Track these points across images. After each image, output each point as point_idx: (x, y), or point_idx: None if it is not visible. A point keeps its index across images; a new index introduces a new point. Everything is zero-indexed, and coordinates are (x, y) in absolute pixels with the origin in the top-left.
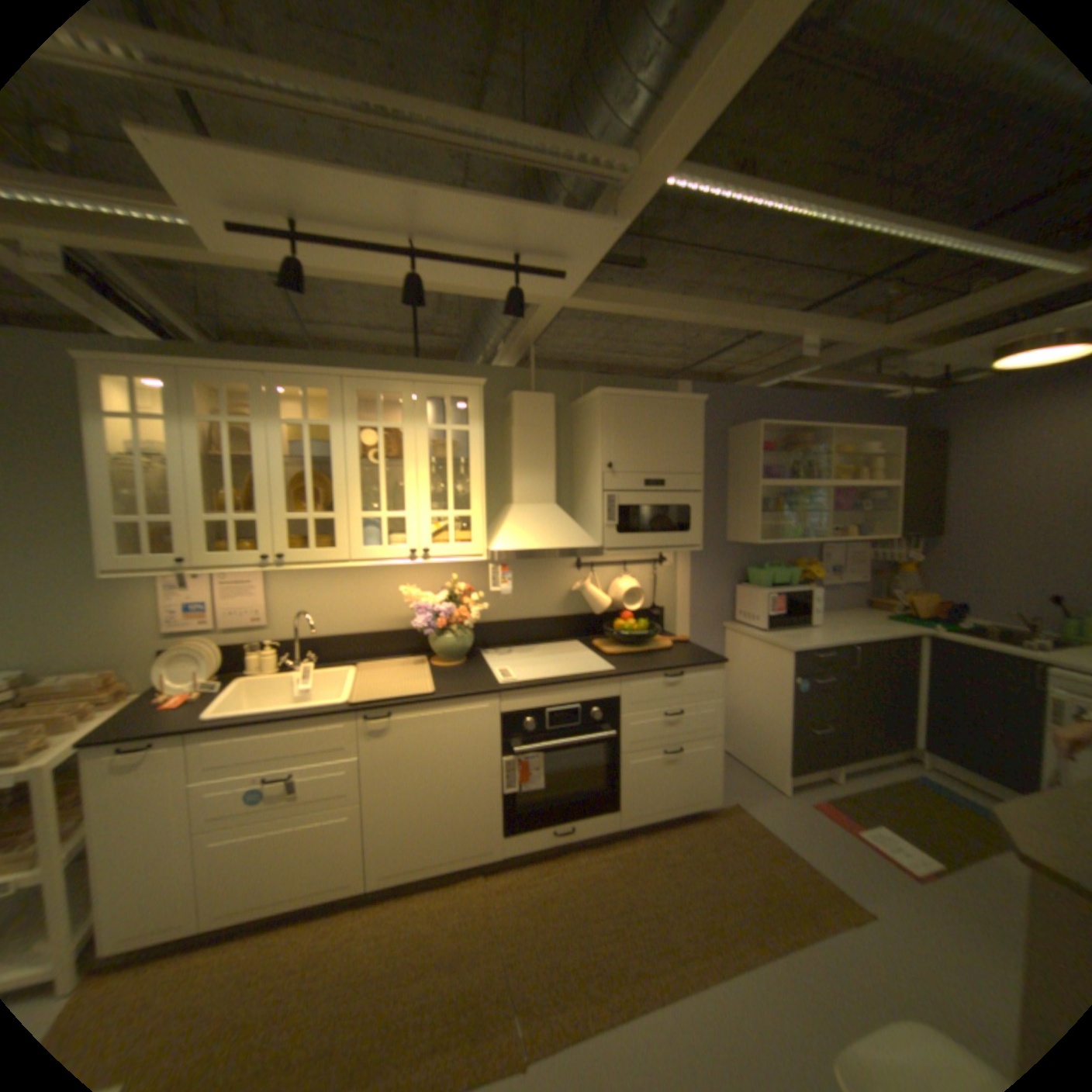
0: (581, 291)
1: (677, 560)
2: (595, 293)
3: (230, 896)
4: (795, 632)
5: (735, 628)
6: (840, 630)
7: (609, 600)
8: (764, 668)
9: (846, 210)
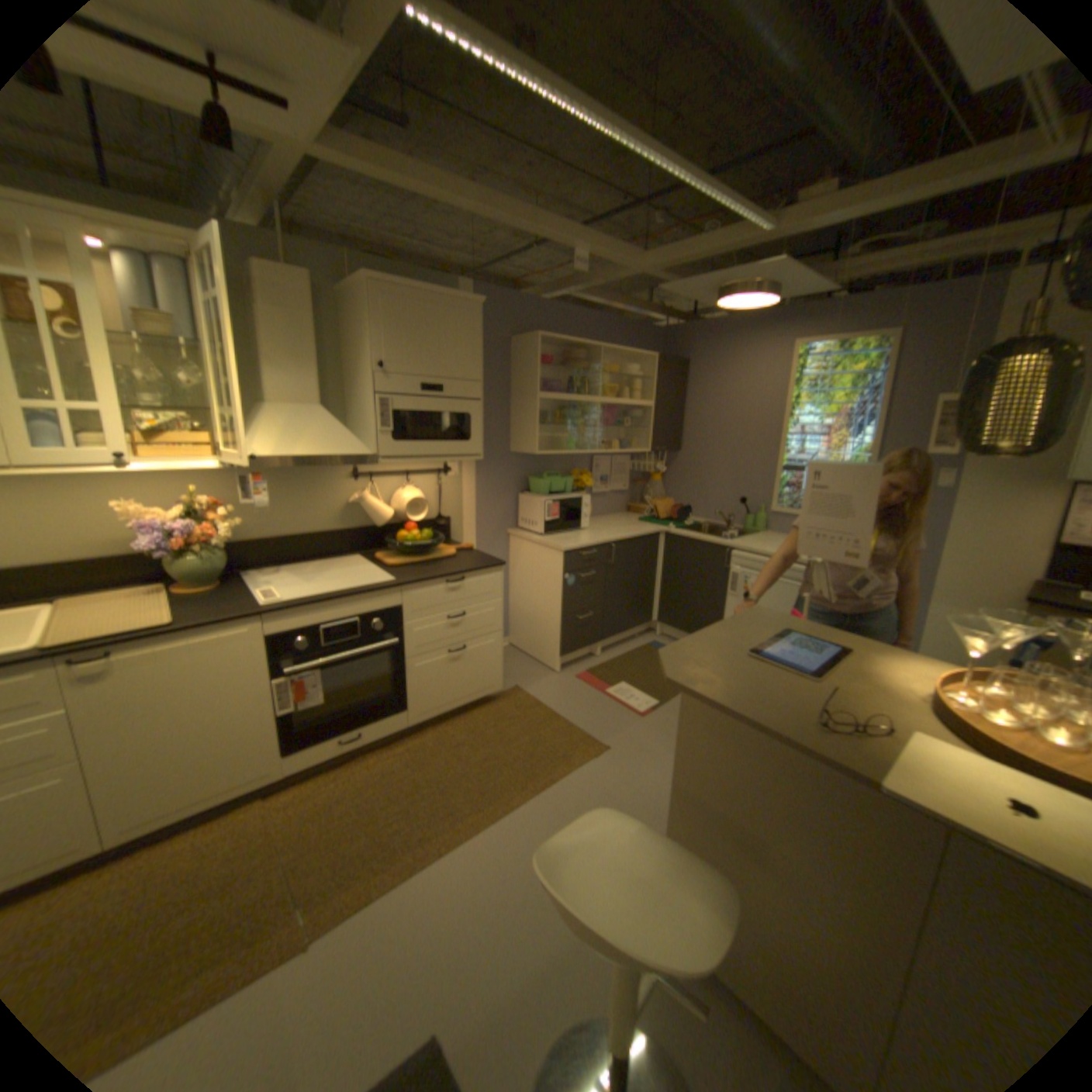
0: (325, 137)
1: (462, 470)
2: (345, 145)
3: None
4: (566, 535)
5: (517, 534)
6: (602, 531)
7: (392, 511)
8: (540, 568)
9: (596, 113)
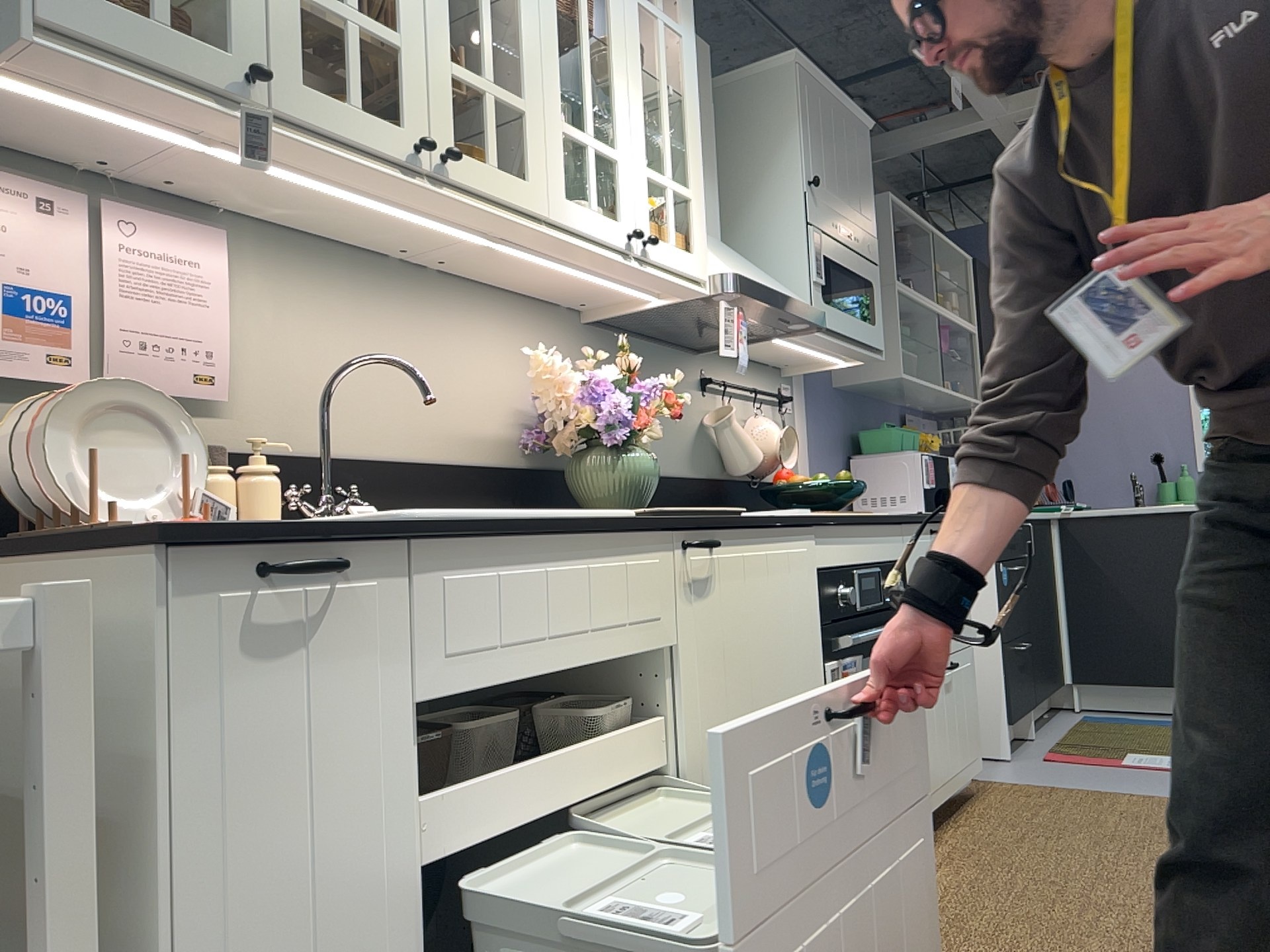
0: None
1: (797, 404)
2: None
3: None
4: None
5: None
6: None
7: (762, 446)
8: None
9: None
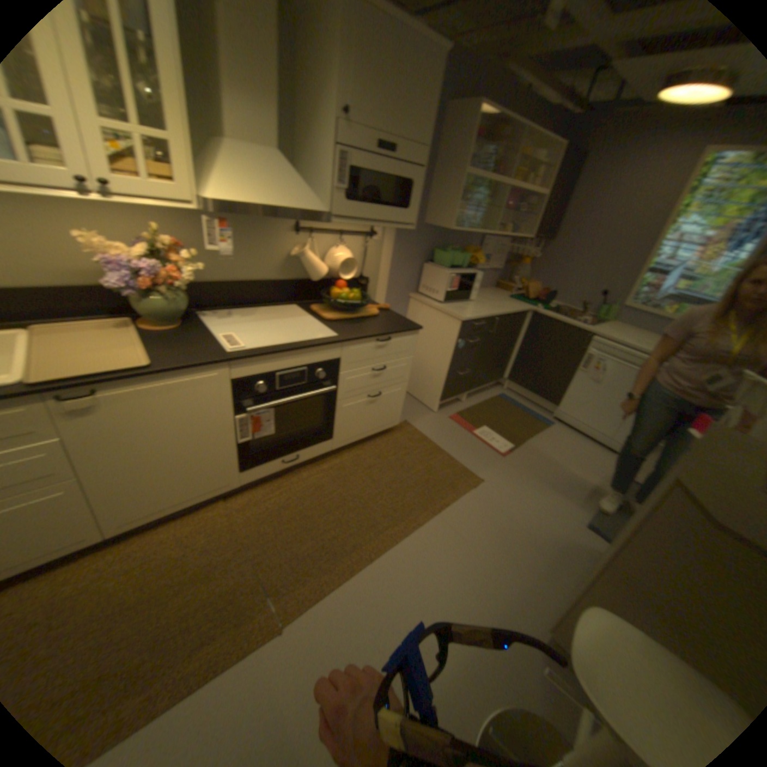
0: None
1: (385, 235)
2: None
3: None
4: (460, 304)
5: (419, 298)
6: (486, 303)
7: (327, 268)
8: (436, 330)
9: None
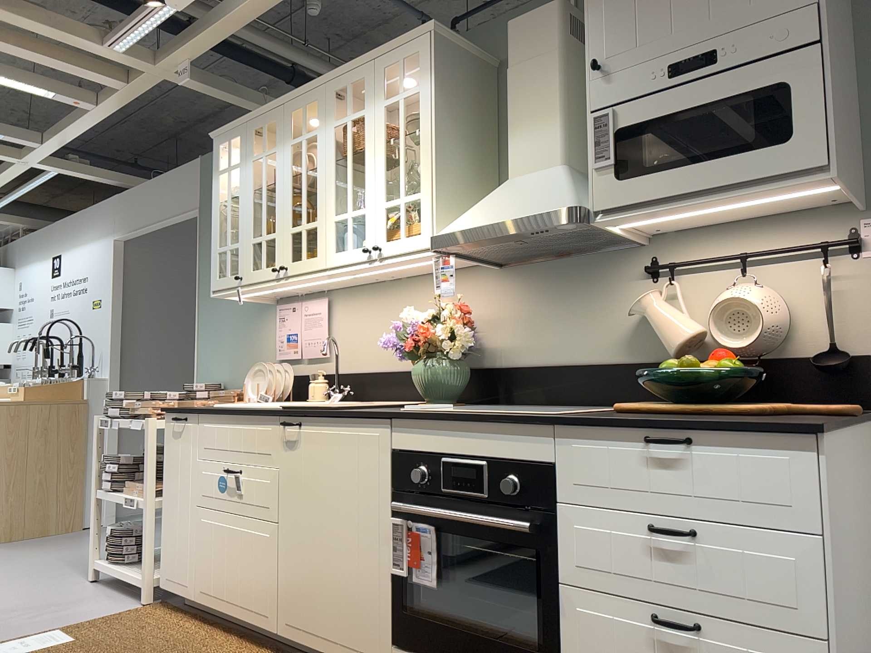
0: None
1: None
2: None
3: (206, 575)
4: None
5: None
6: None
7: (689, 326)
8: None
9: None
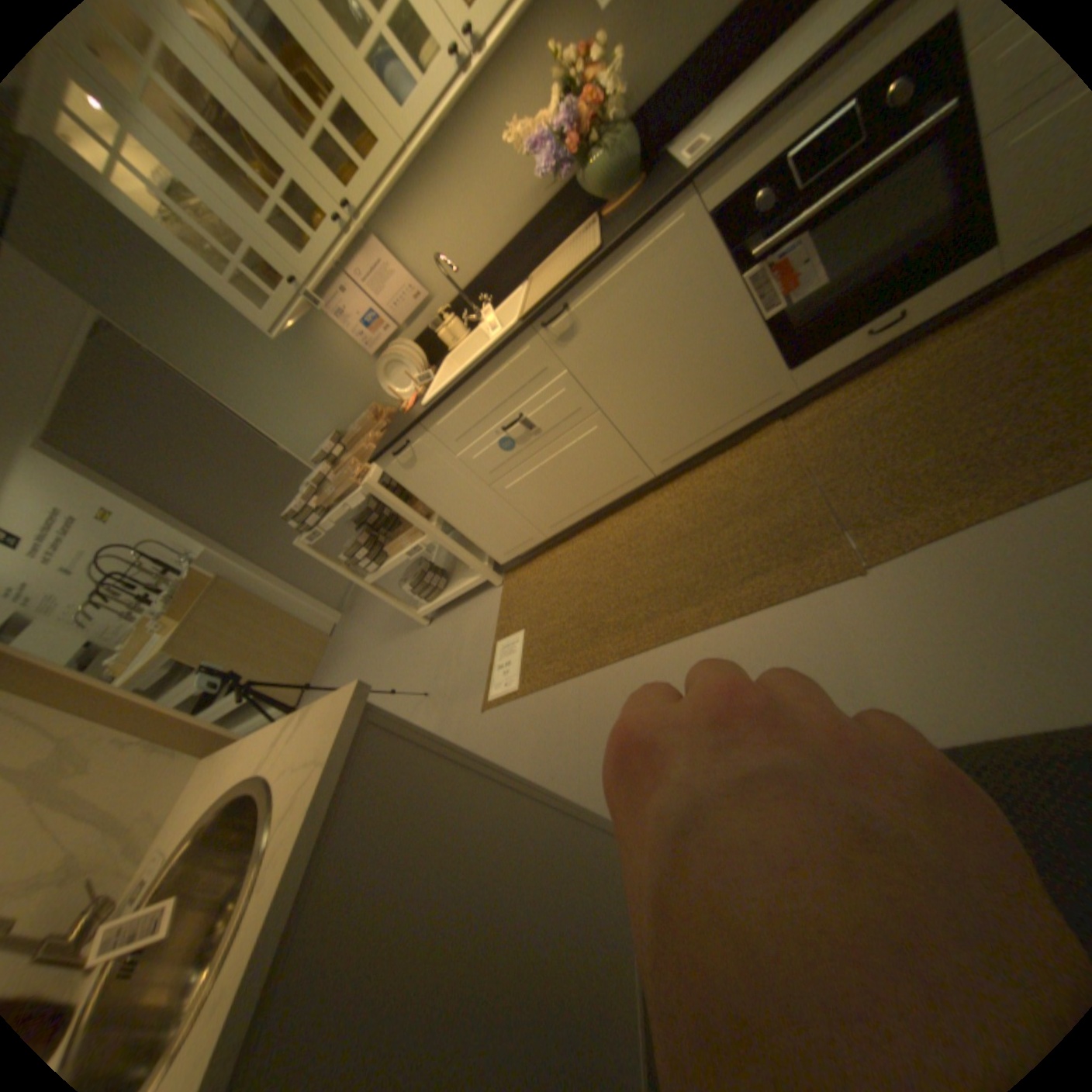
0: None
1: None
2: None
3: (548, 512)
4: None
5: None
6: None
7: None
8: None
9: None
